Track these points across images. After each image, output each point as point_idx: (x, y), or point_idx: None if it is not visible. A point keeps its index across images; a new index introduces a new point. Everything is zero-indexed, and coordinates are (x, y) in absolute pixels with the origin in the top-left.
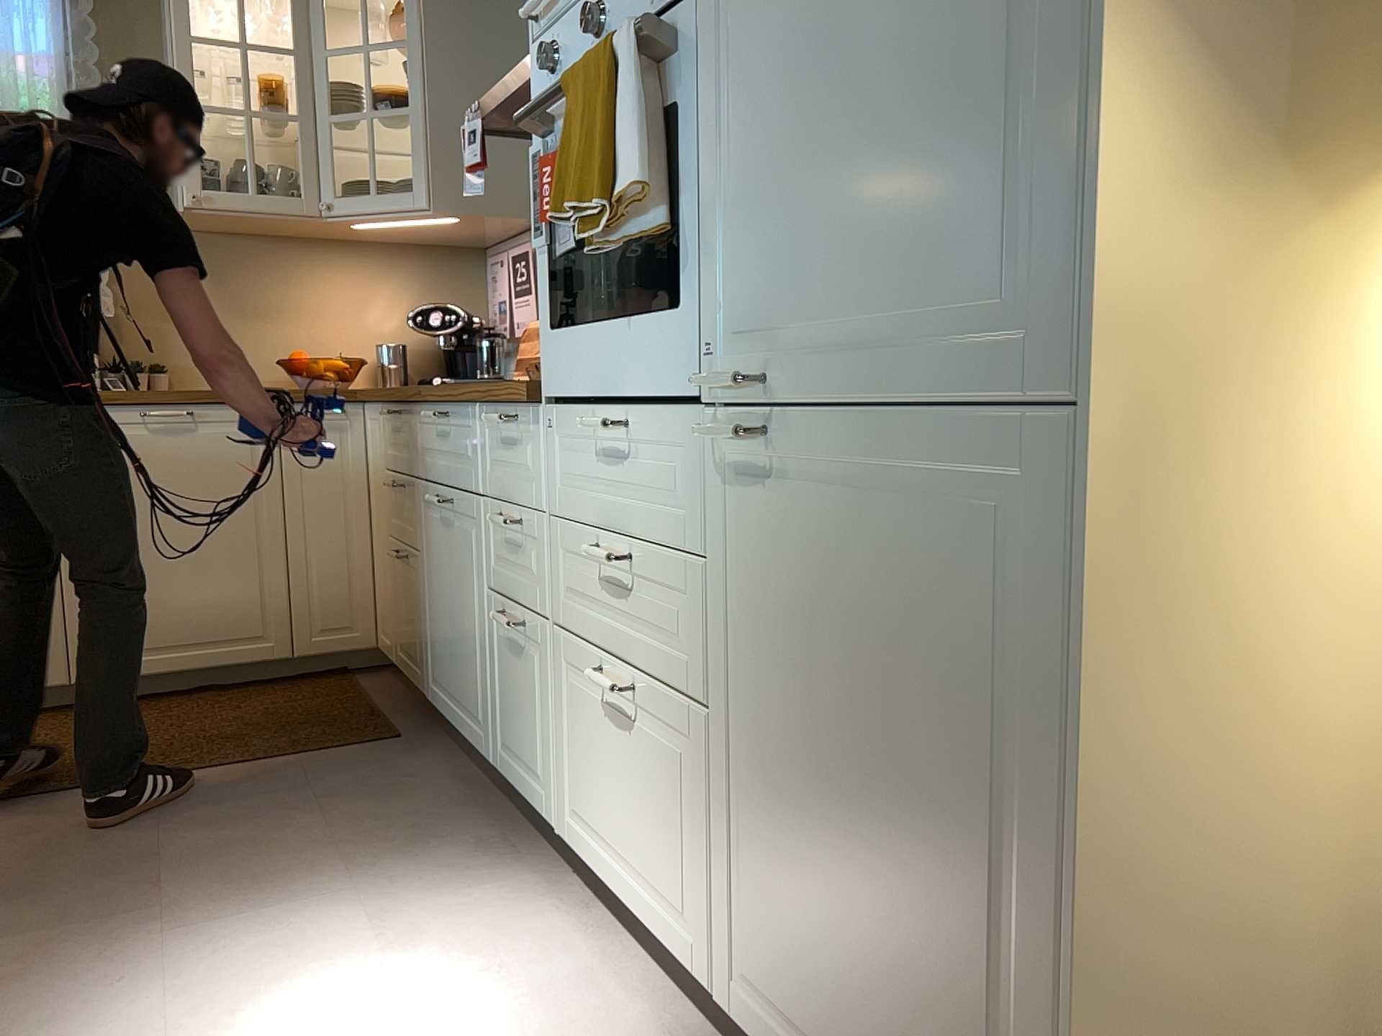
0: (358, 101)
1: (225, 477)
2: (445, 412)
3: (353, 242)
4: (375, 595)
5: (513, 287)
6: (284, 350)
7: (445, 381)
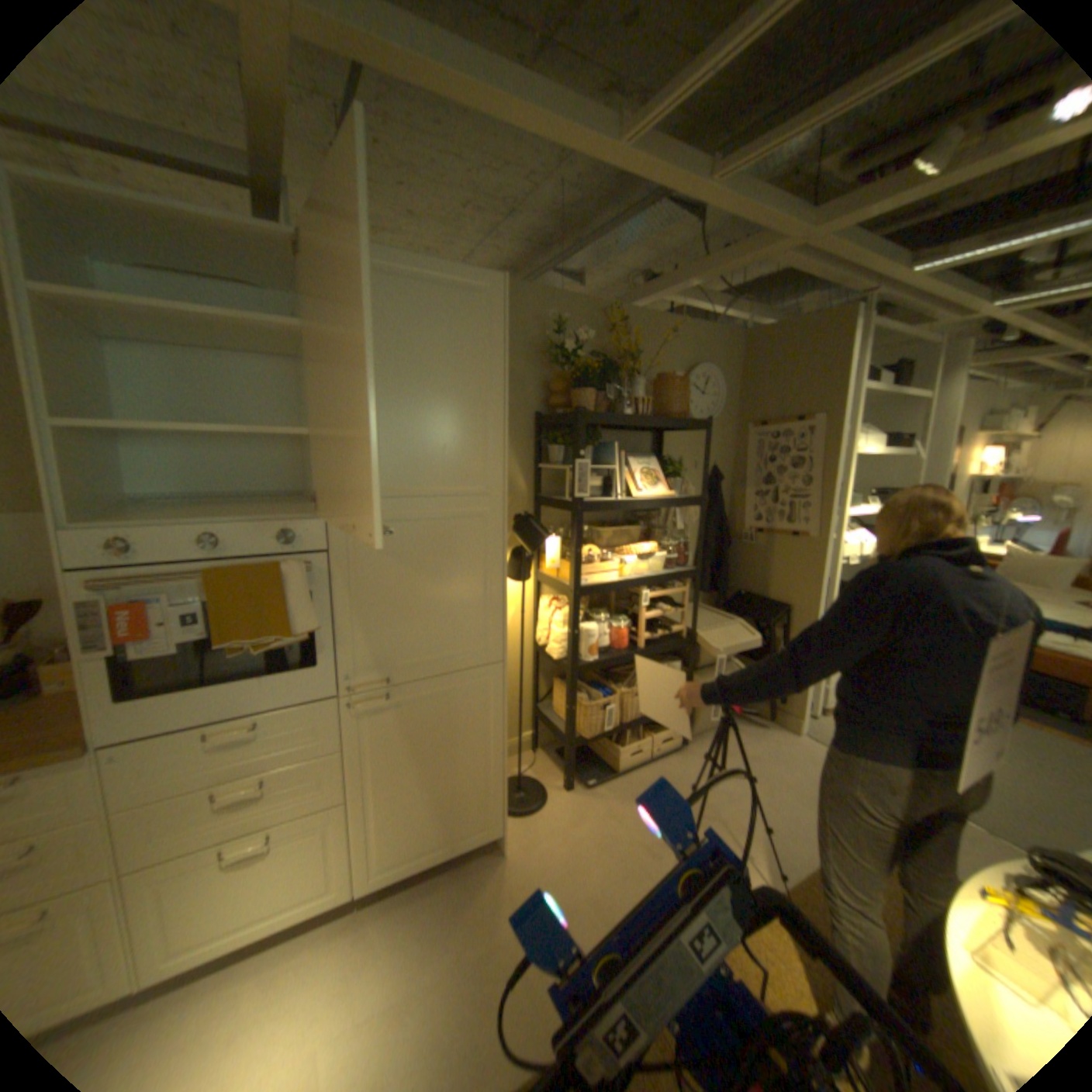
0: None
1: None
2: None
3: None
4: None
5: None
6: None
7: None
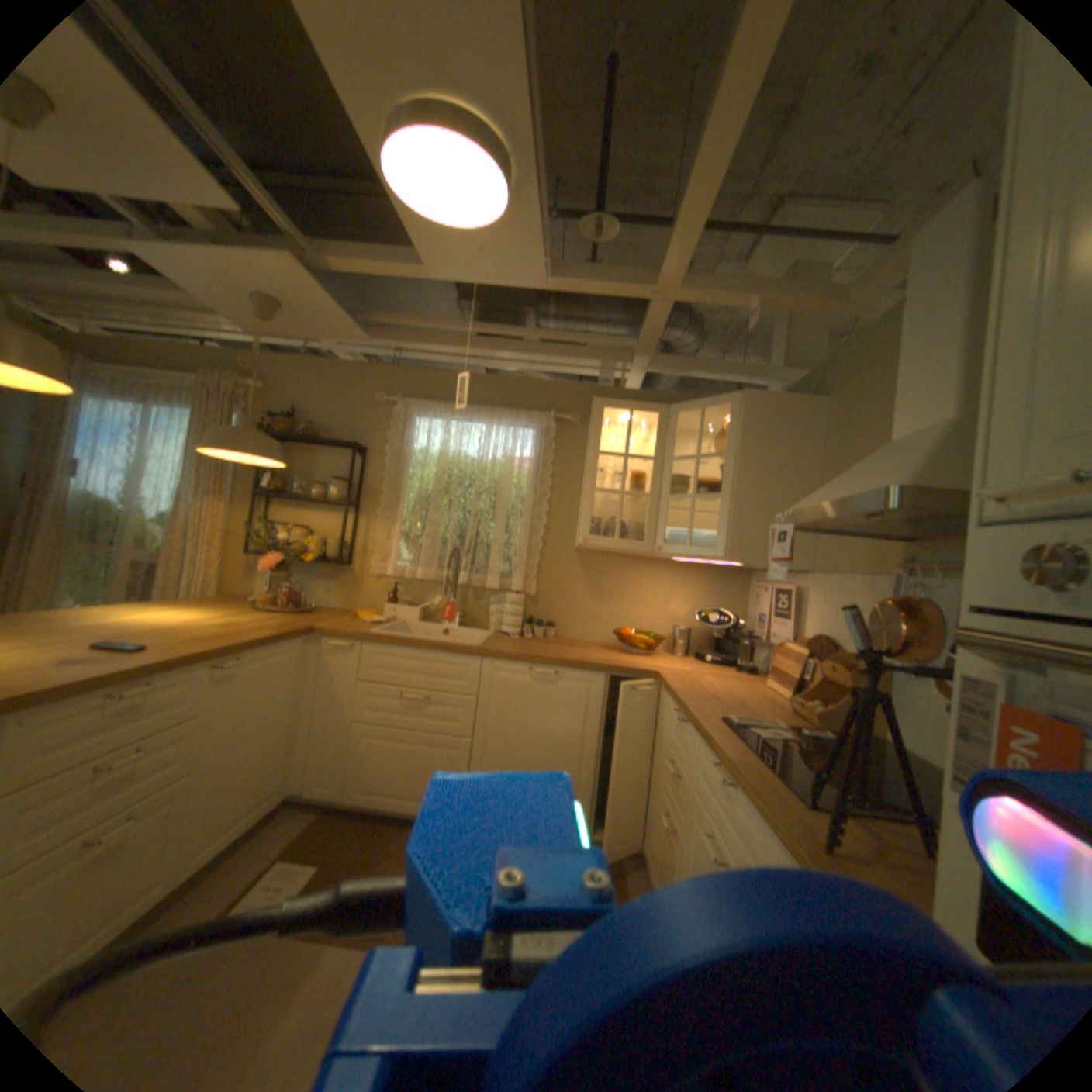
0: (686, 486)
1: (568, 715)
2: (732, 781)
3: (668, 563)
4: (647, 816)
5: (773, 611)
6: (618, 622)
7: (714, 662)
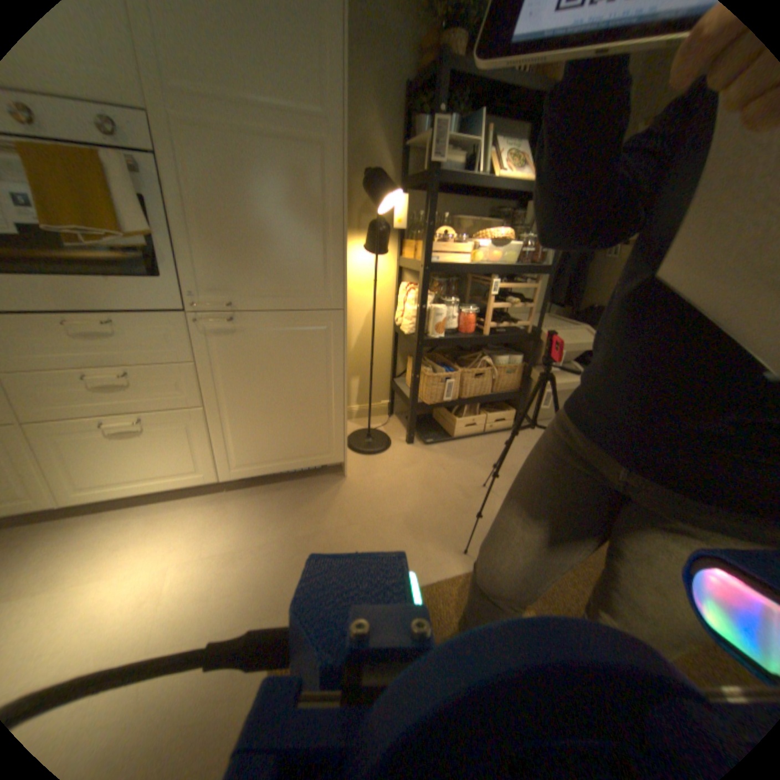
0: None
1: None
2: None
3: None
4: None
5: None
6: None
7: None
